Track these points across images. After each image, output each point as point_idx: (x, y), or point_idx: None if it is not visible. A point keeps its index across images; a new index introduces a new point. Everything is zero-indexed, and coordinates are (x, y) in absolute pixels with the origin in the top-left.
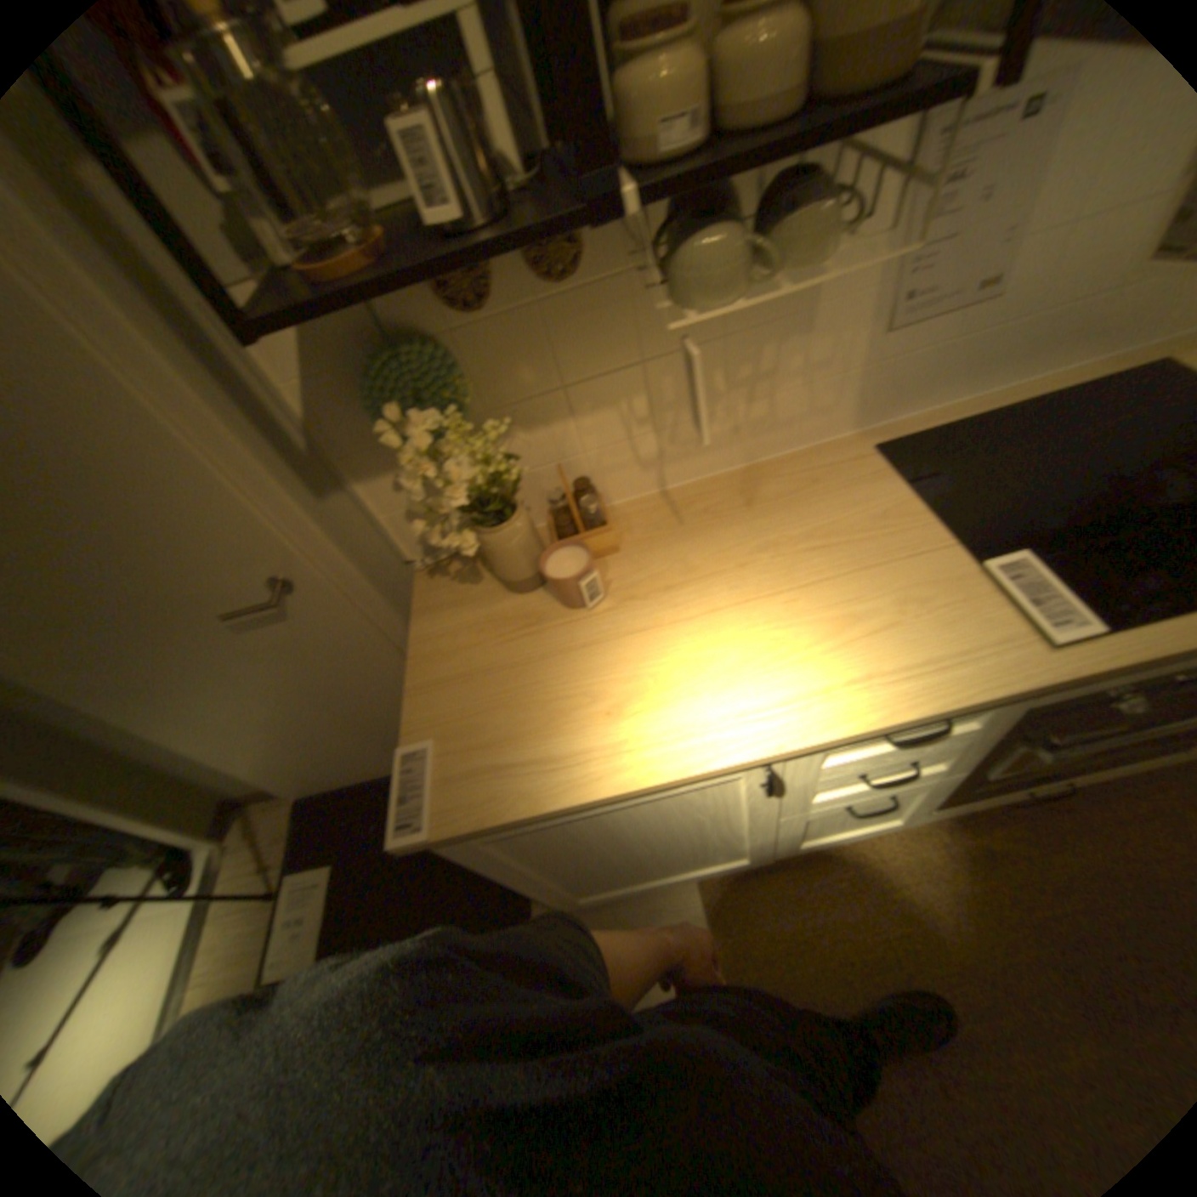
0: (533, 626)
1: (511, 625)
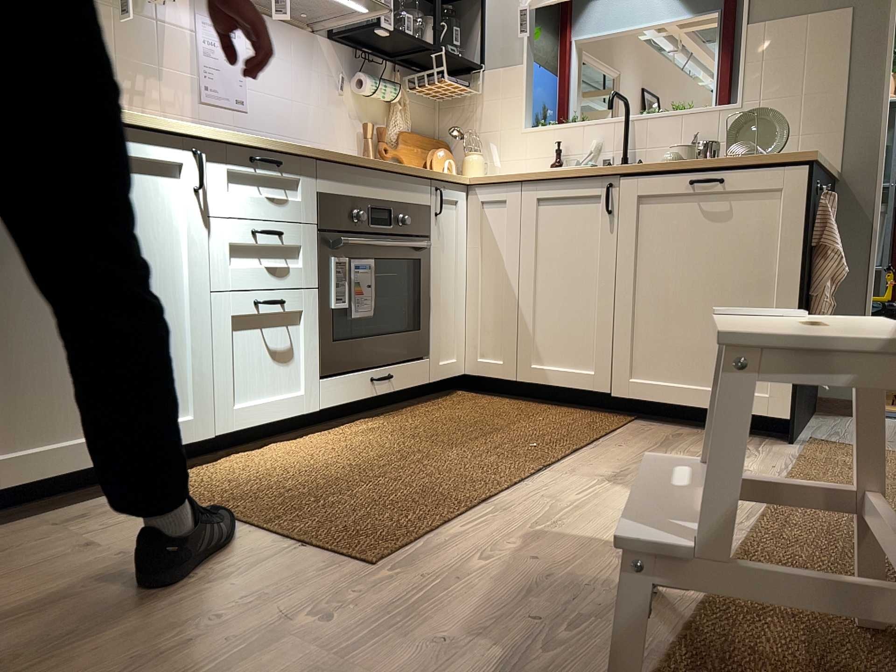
0: None
1: None
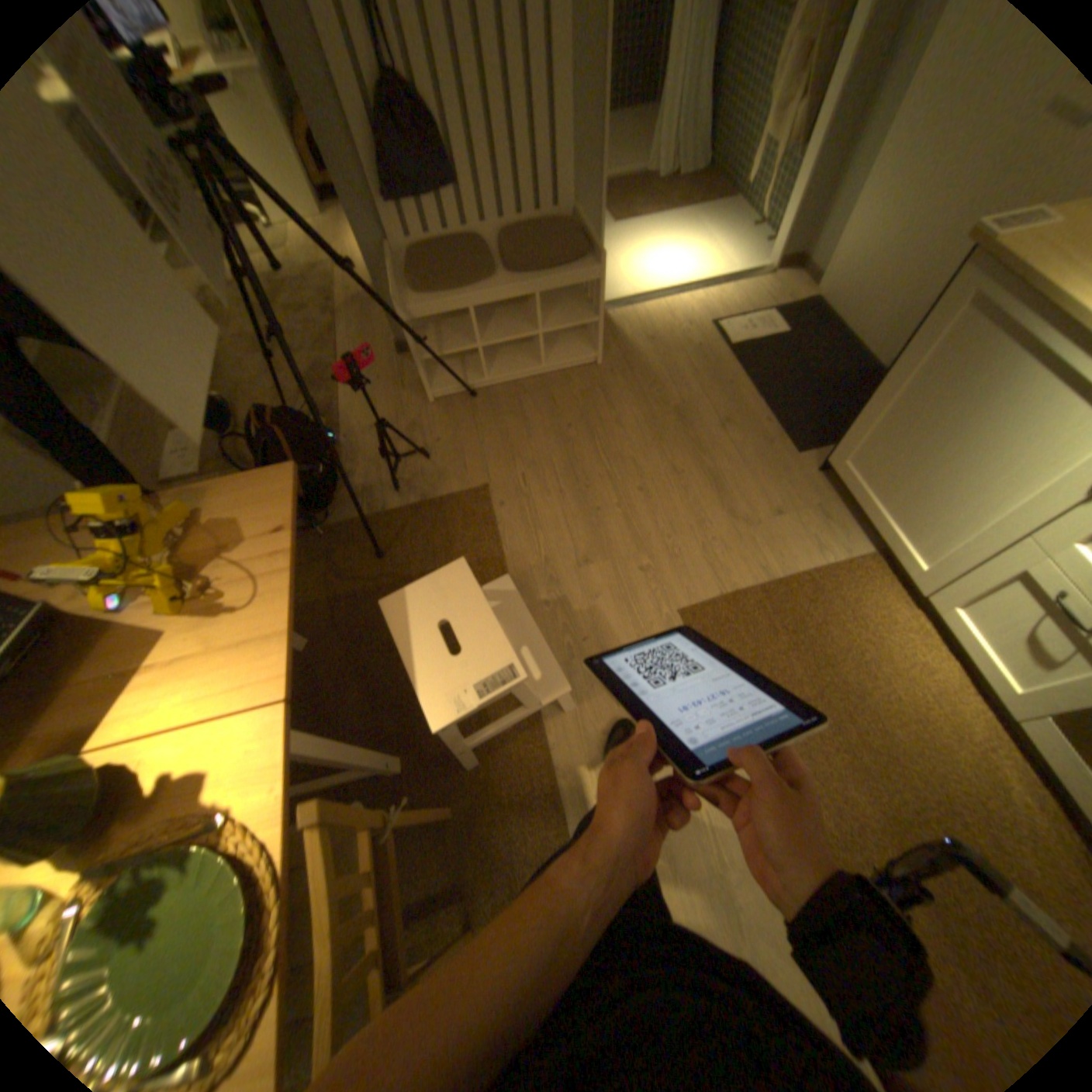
0: None
1: None
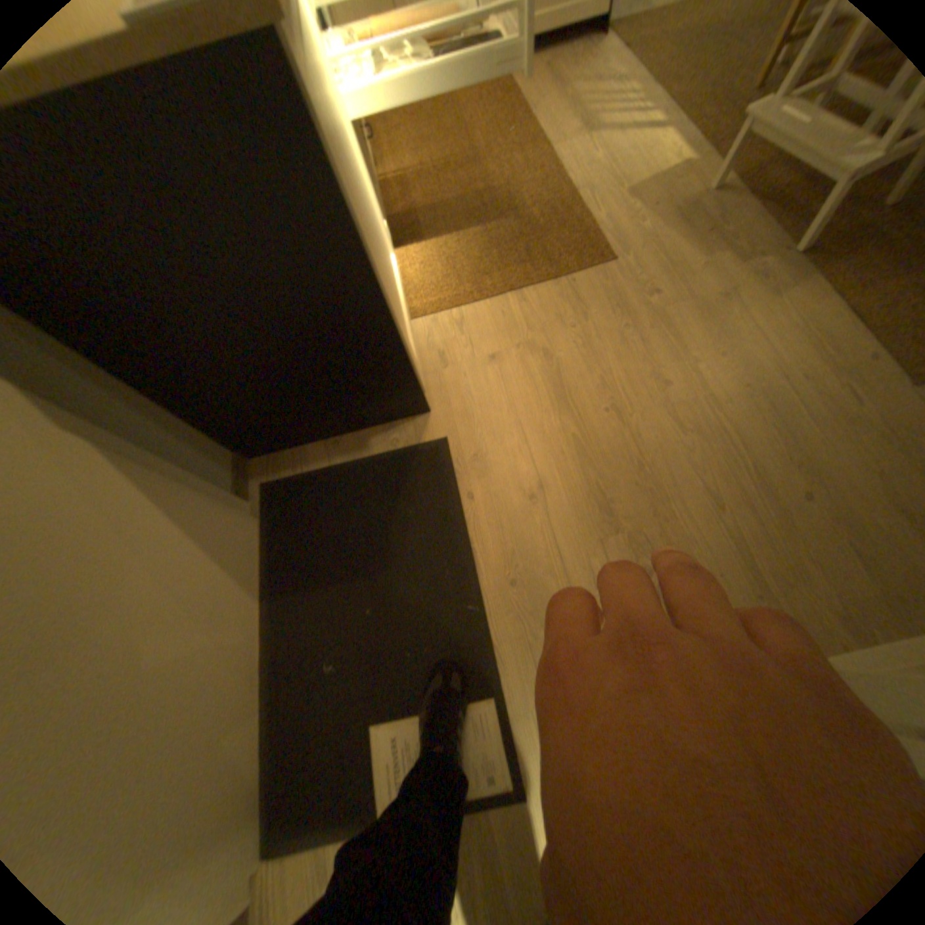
0: None
1: None
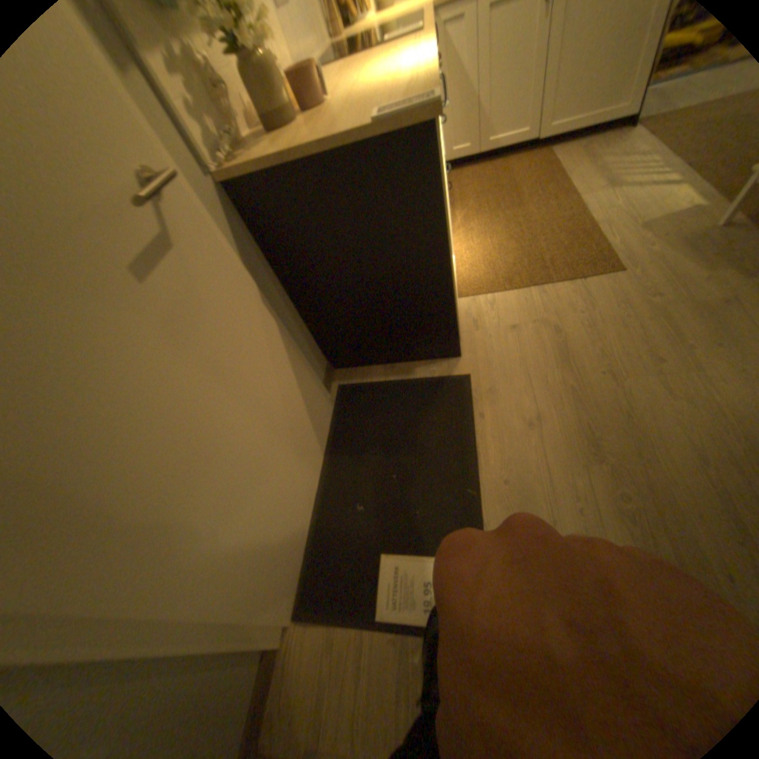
0: (320, 108)
1: (311, 115)
